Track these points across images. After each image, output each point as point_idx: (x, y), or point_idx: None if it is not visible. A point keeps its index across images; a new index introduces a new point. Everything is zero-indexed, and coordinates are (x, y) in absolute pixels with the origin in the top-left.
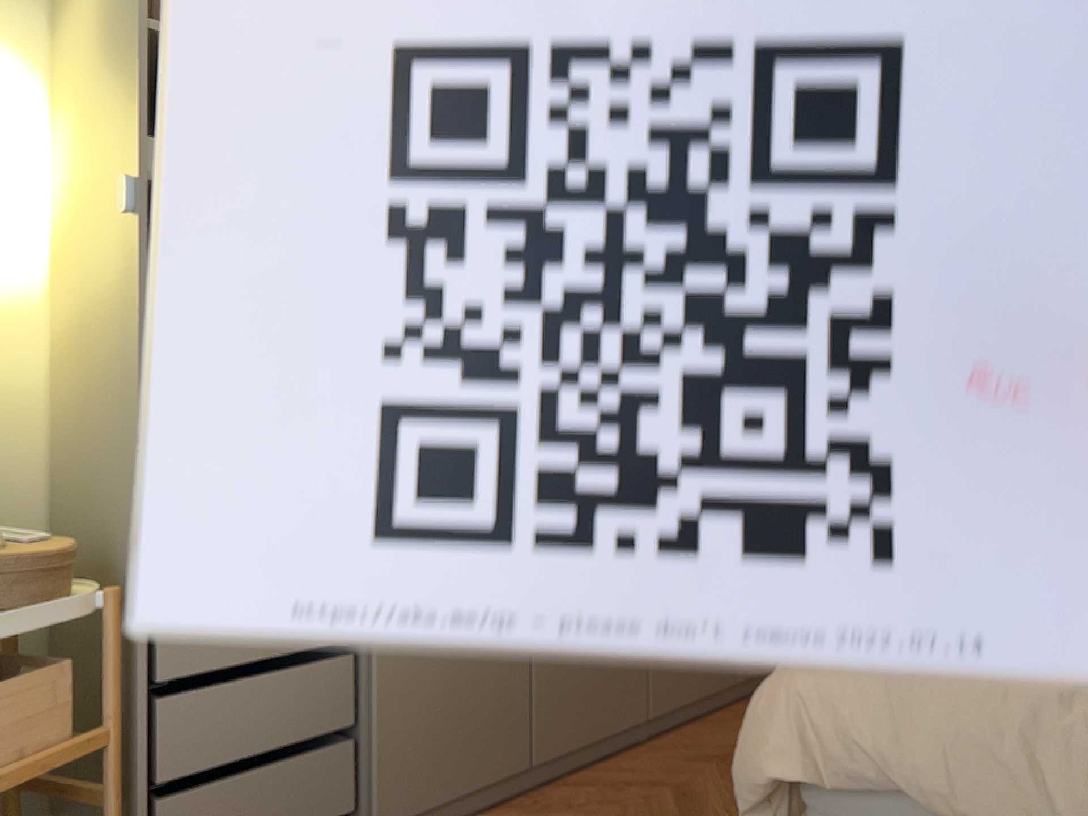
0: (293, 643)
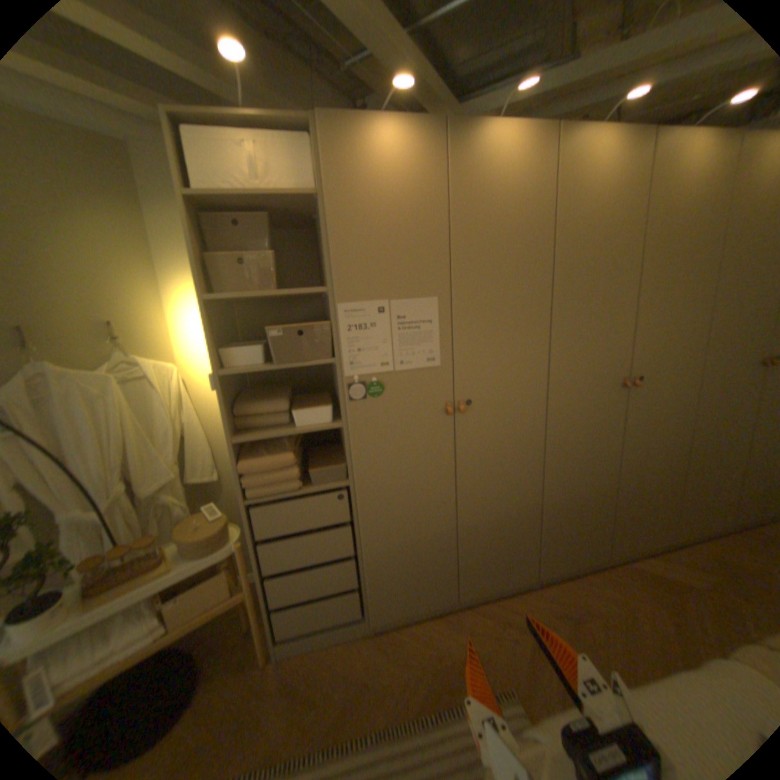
0: (323, 558)
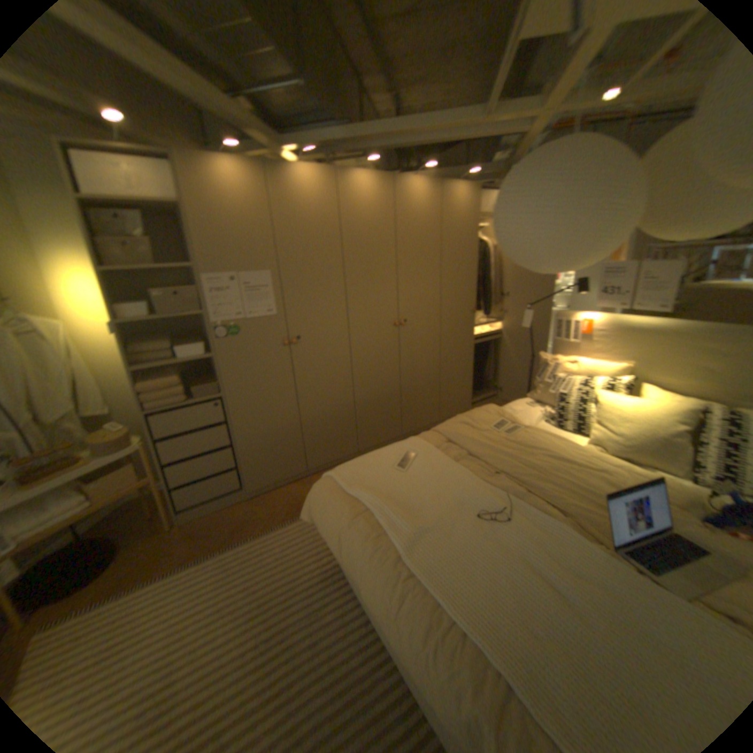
0: (208, 448)
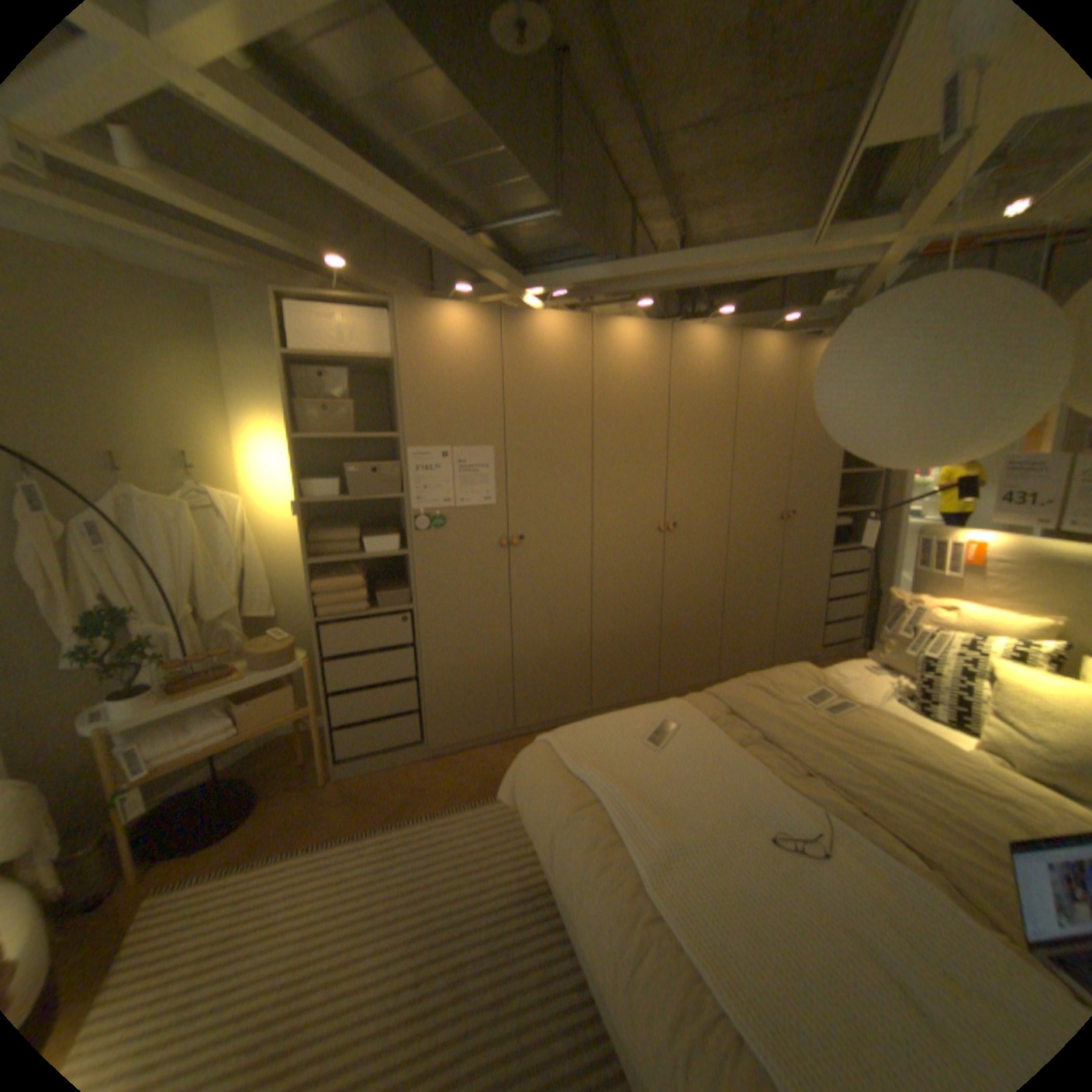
0: (386, 679)
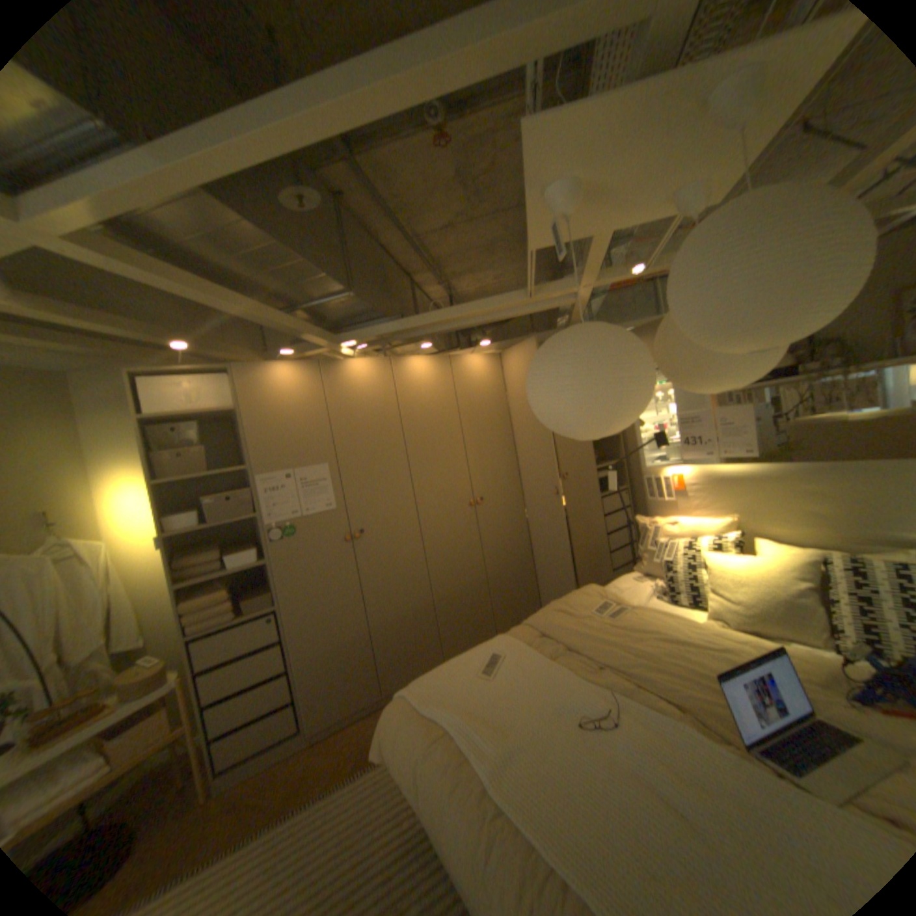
0: (257, 680)
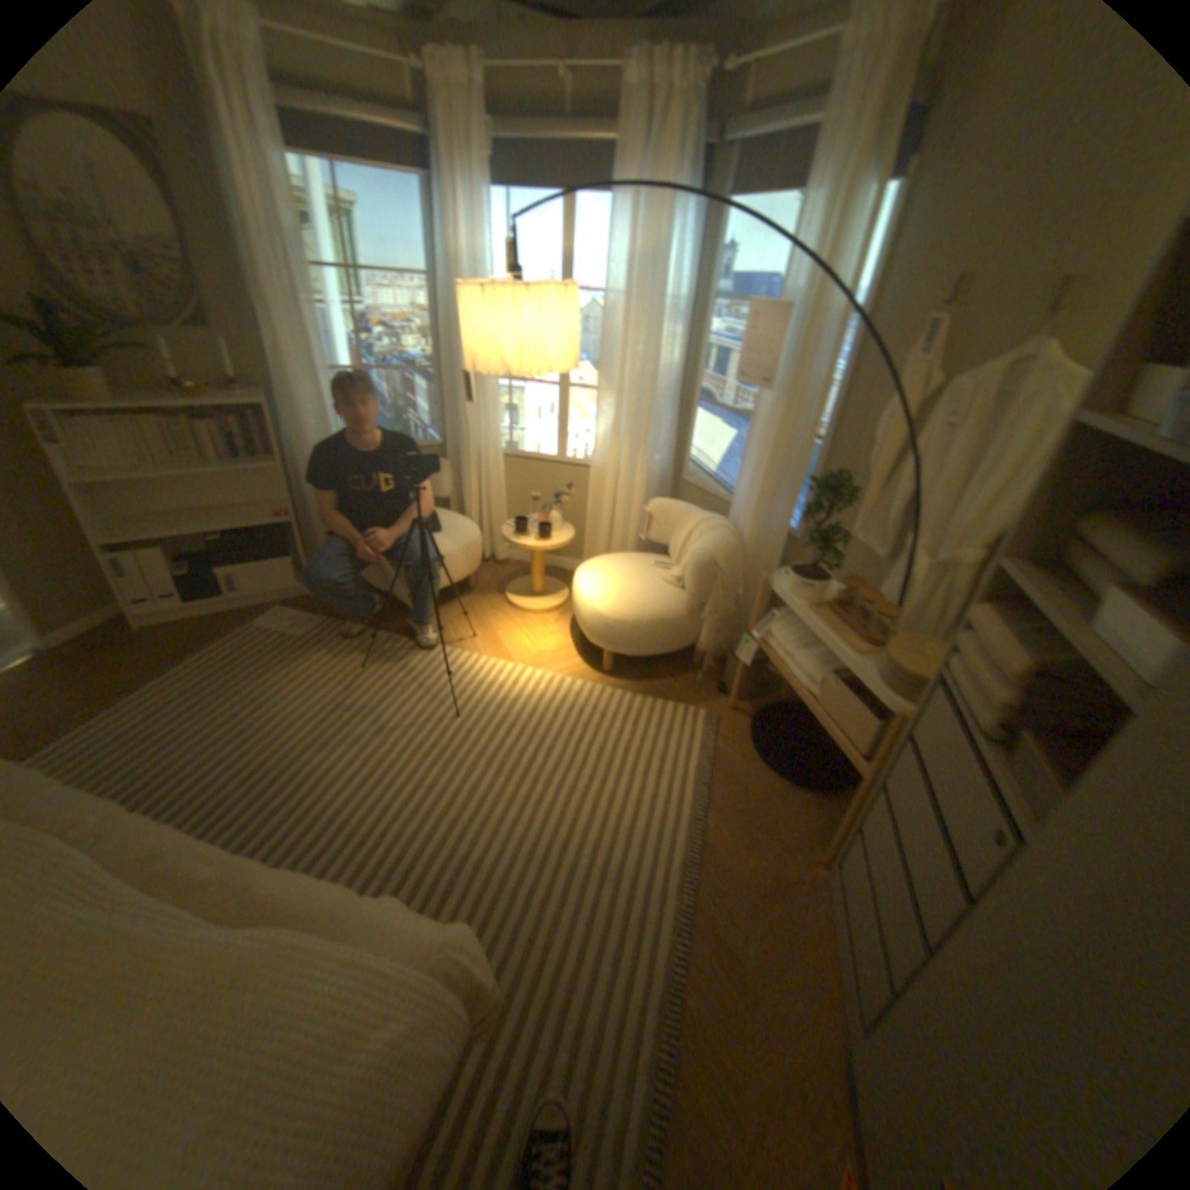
0: (916, 879)
